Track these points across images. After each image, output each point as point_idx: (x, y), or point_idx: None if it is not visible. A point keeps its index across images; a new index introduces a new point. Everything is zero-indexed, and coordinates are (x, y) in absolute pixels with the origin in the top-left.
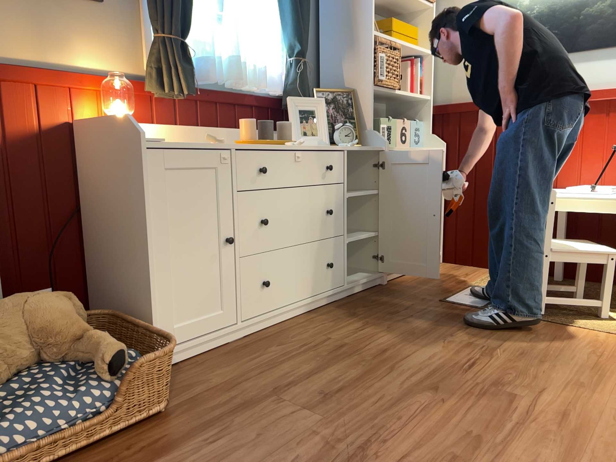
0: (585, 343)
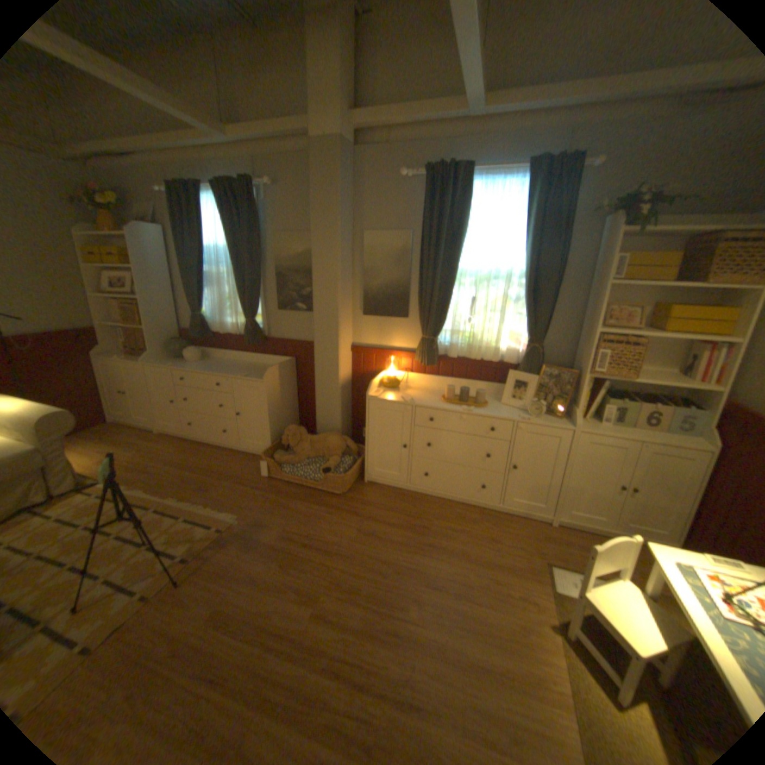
0: (528, 671)
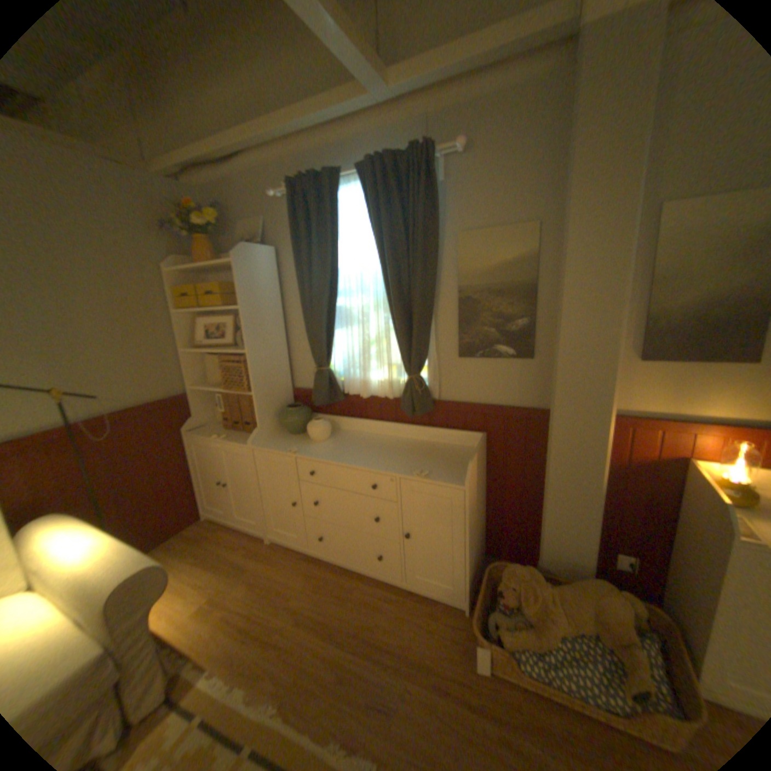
0: None
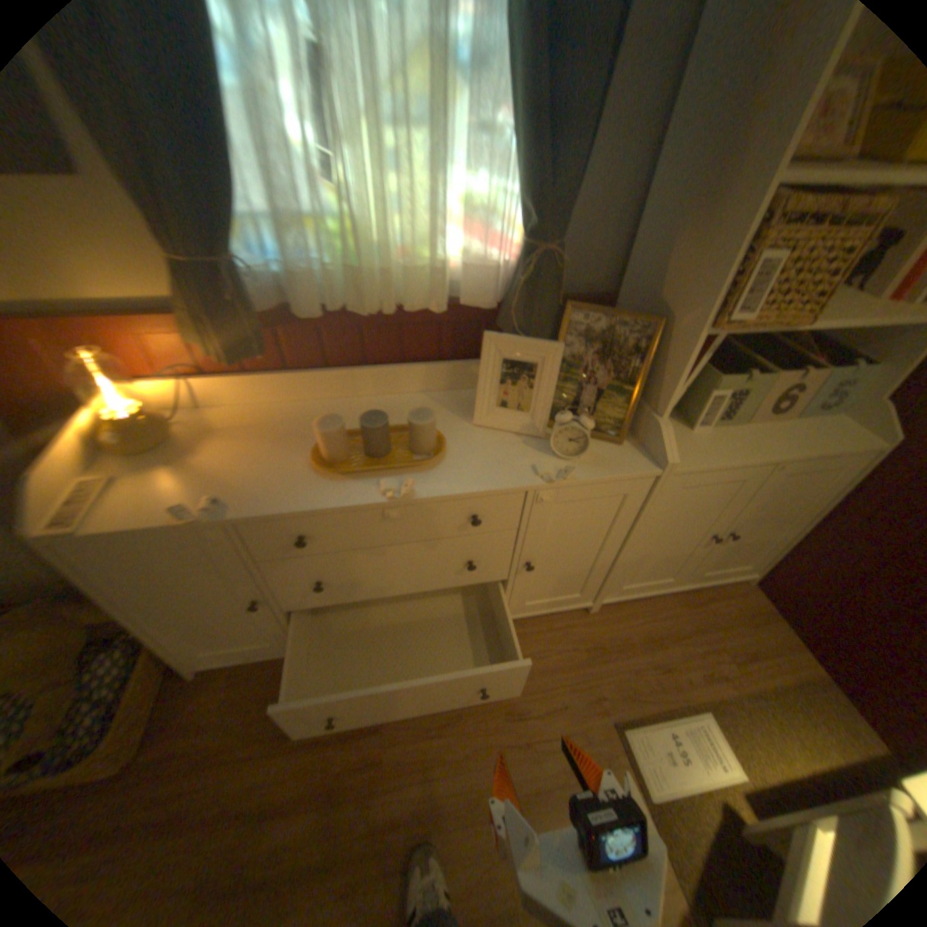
0: None
